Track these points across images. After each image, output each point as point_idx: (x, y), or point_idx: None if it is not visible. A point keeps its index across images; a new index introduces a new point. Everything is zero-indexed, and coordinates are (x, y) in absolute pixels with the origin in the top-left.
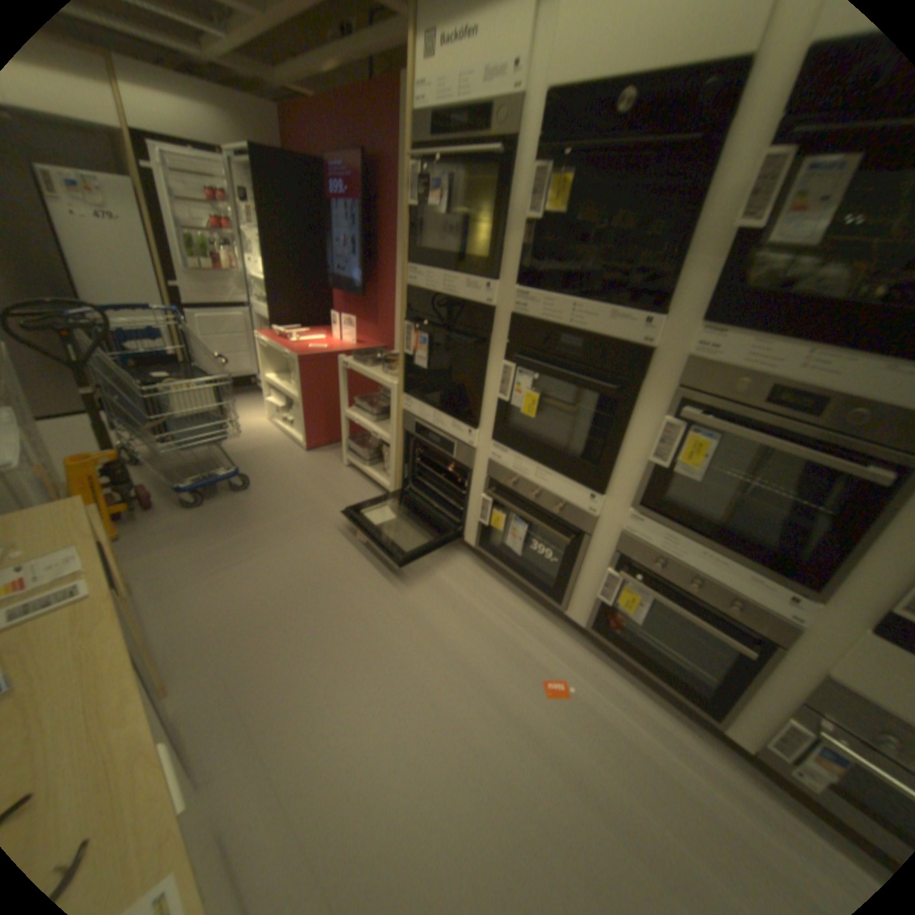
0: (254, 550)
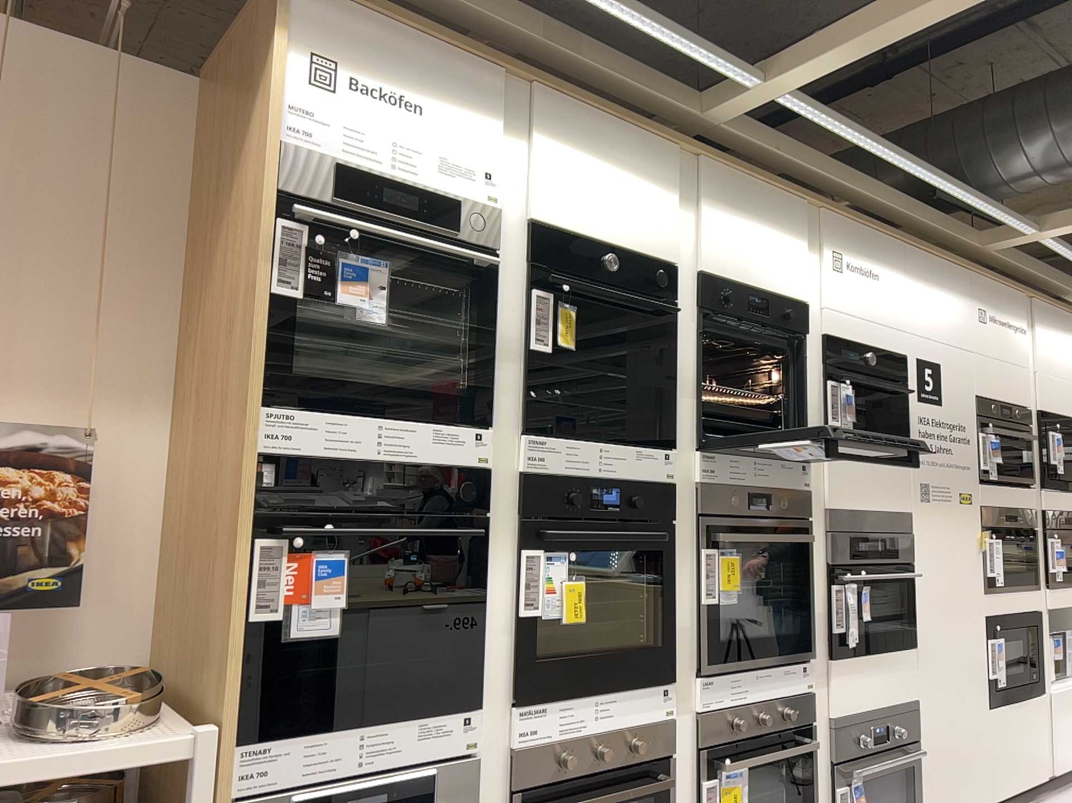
0: None
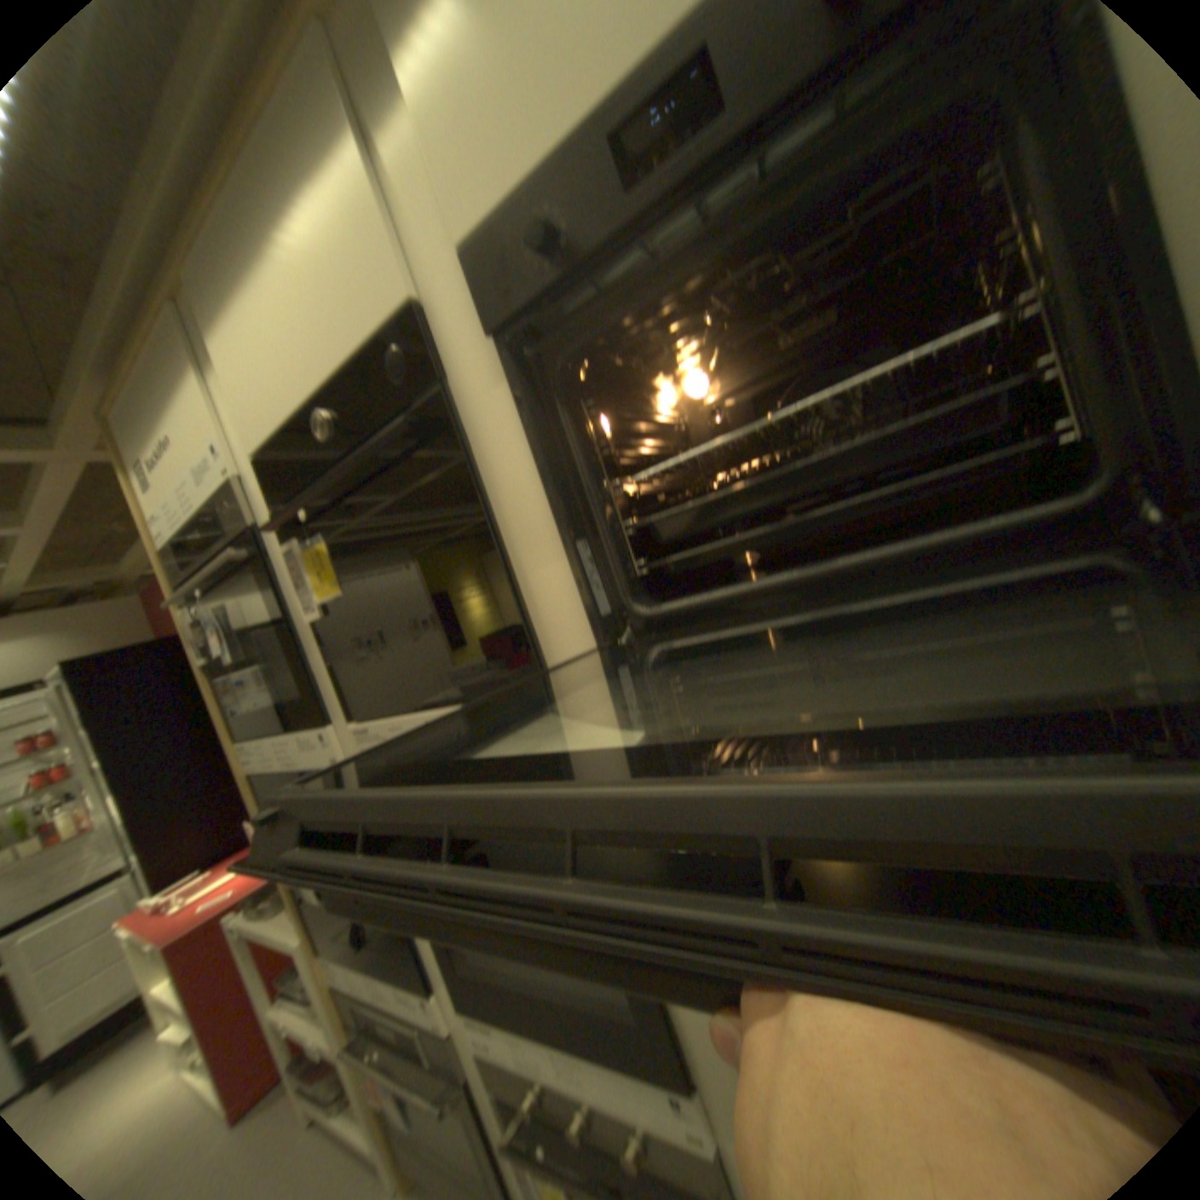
0: None
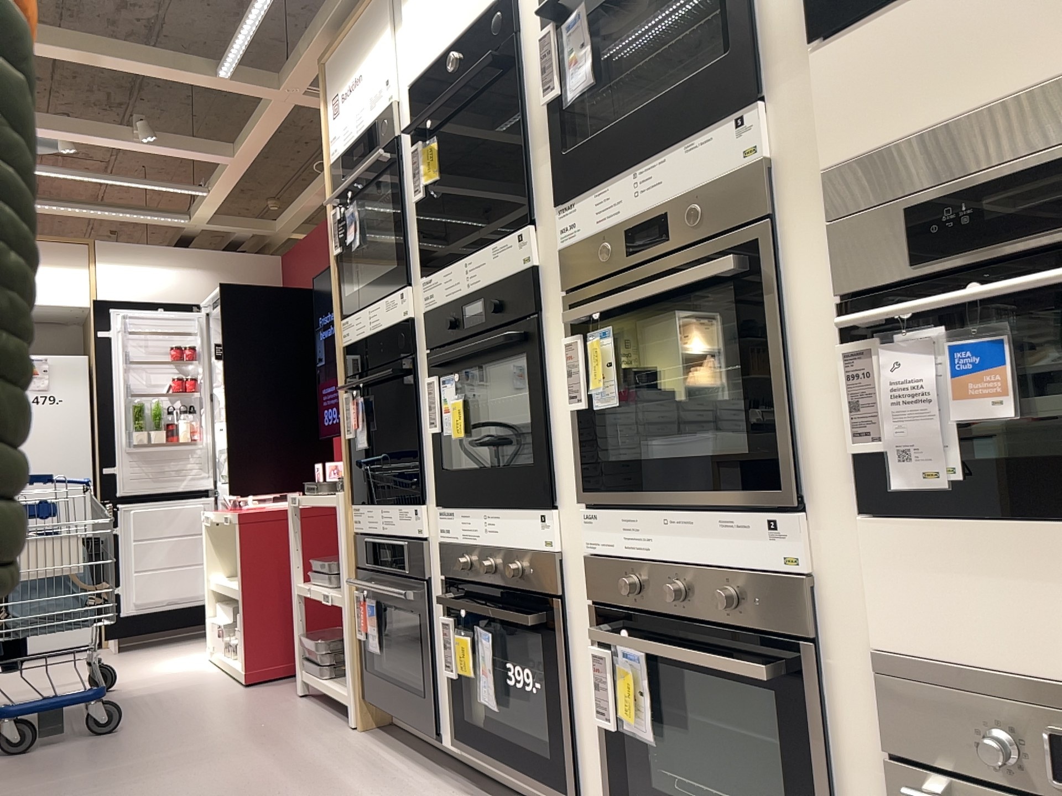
0: (75, 791)
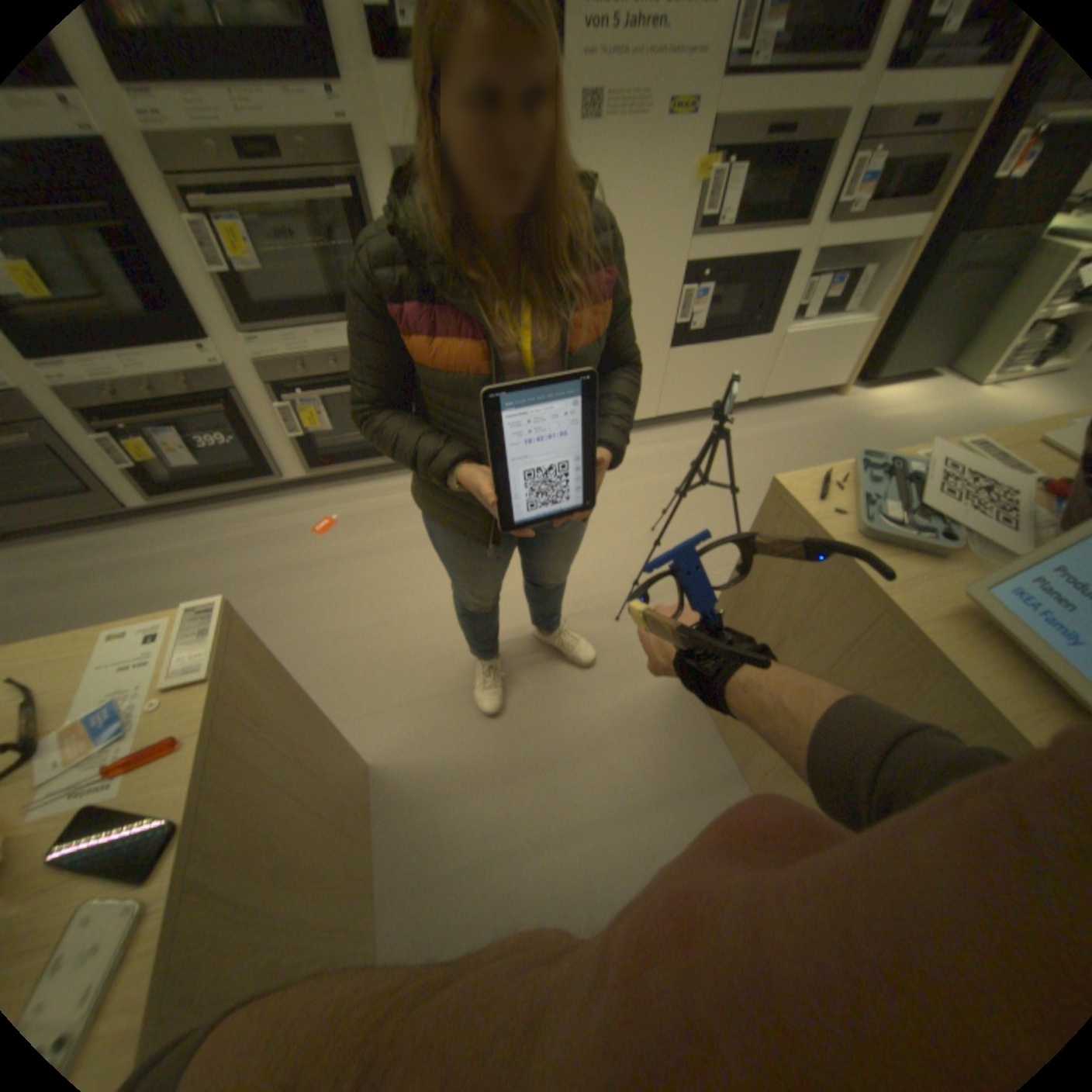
0: None
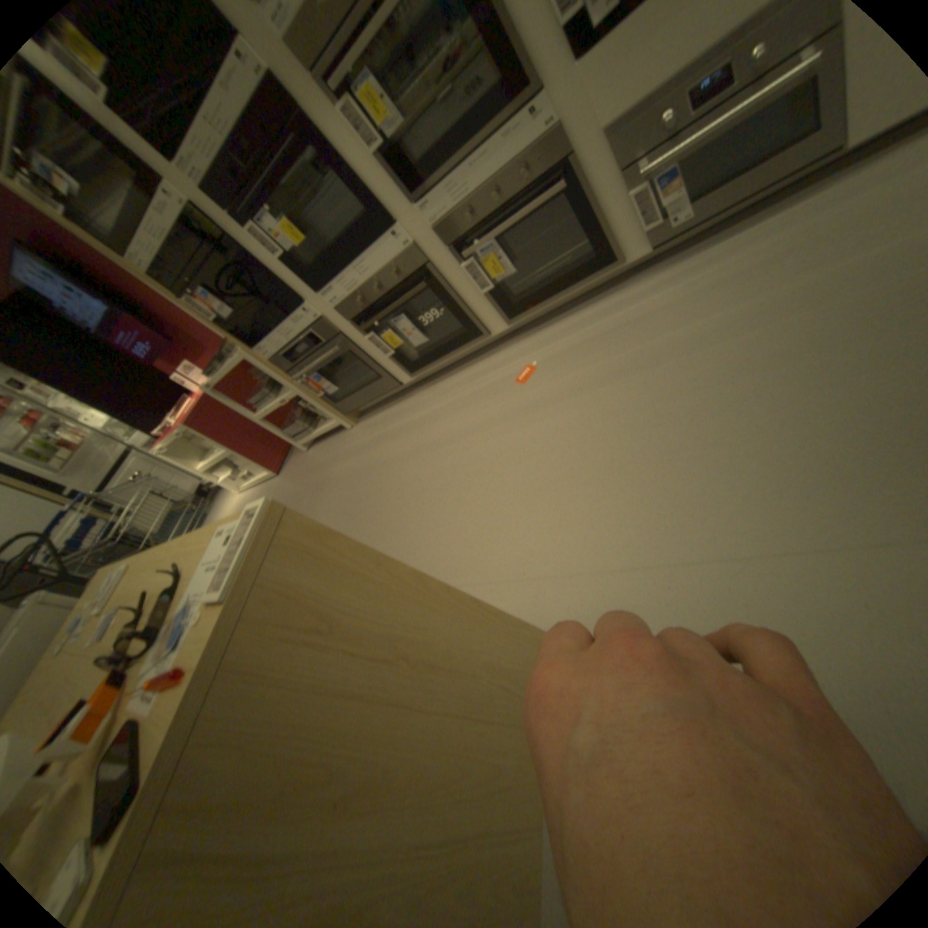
0: None
